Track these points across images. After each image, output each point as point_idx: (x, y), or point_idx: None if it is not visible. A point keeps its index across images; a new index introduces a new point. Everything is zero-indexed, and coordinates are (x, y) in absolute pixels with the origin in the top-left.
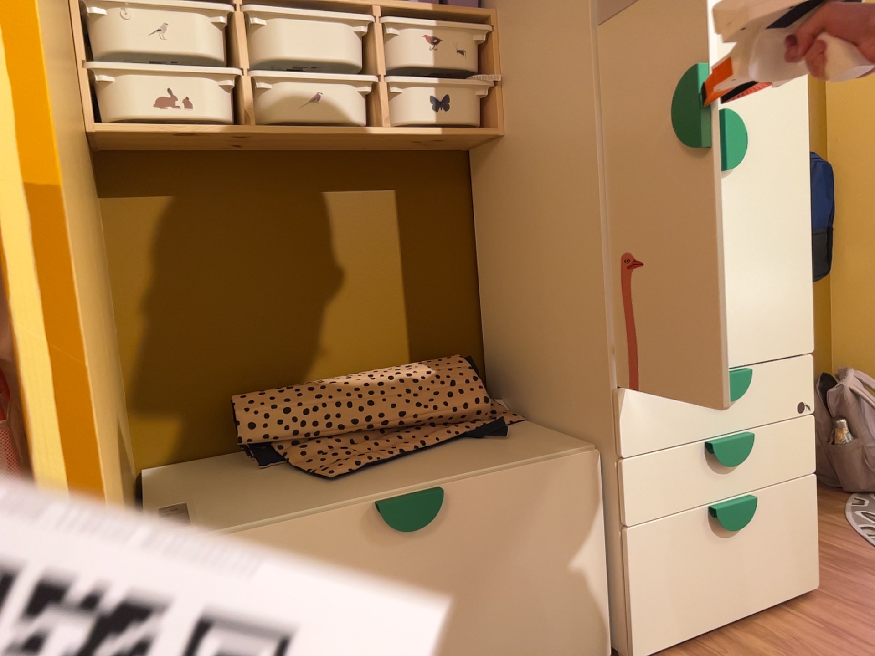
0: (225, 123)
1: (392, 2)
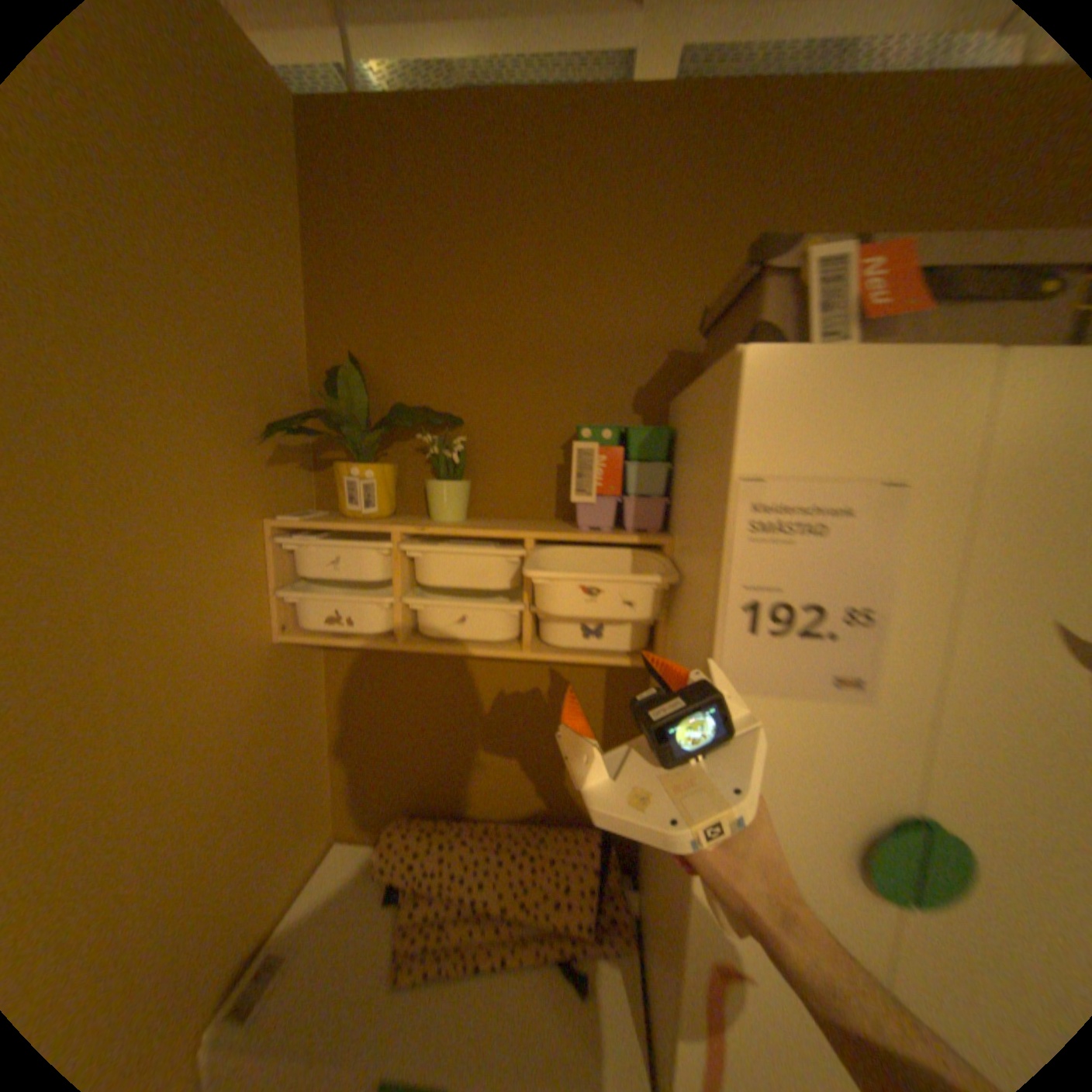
0: (381, 636)
1: (548, 533)
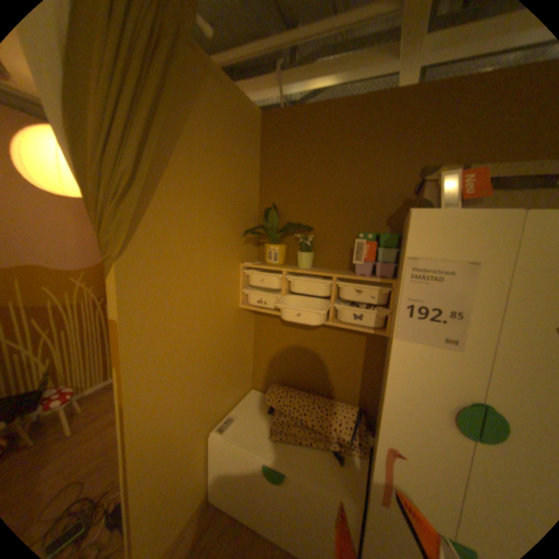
0: (275, 309)
1: (342, 275)
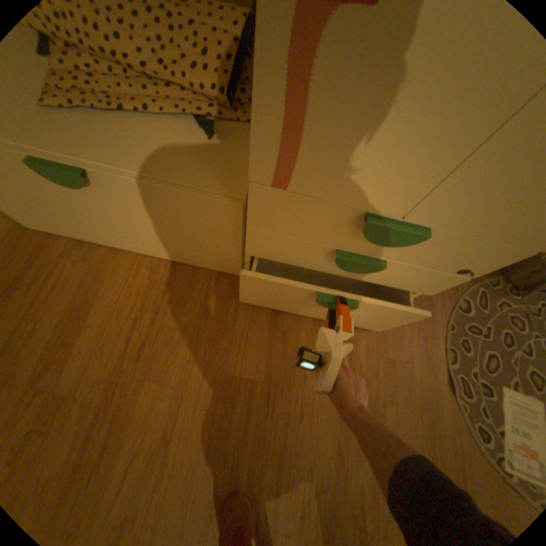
0: None
1: None
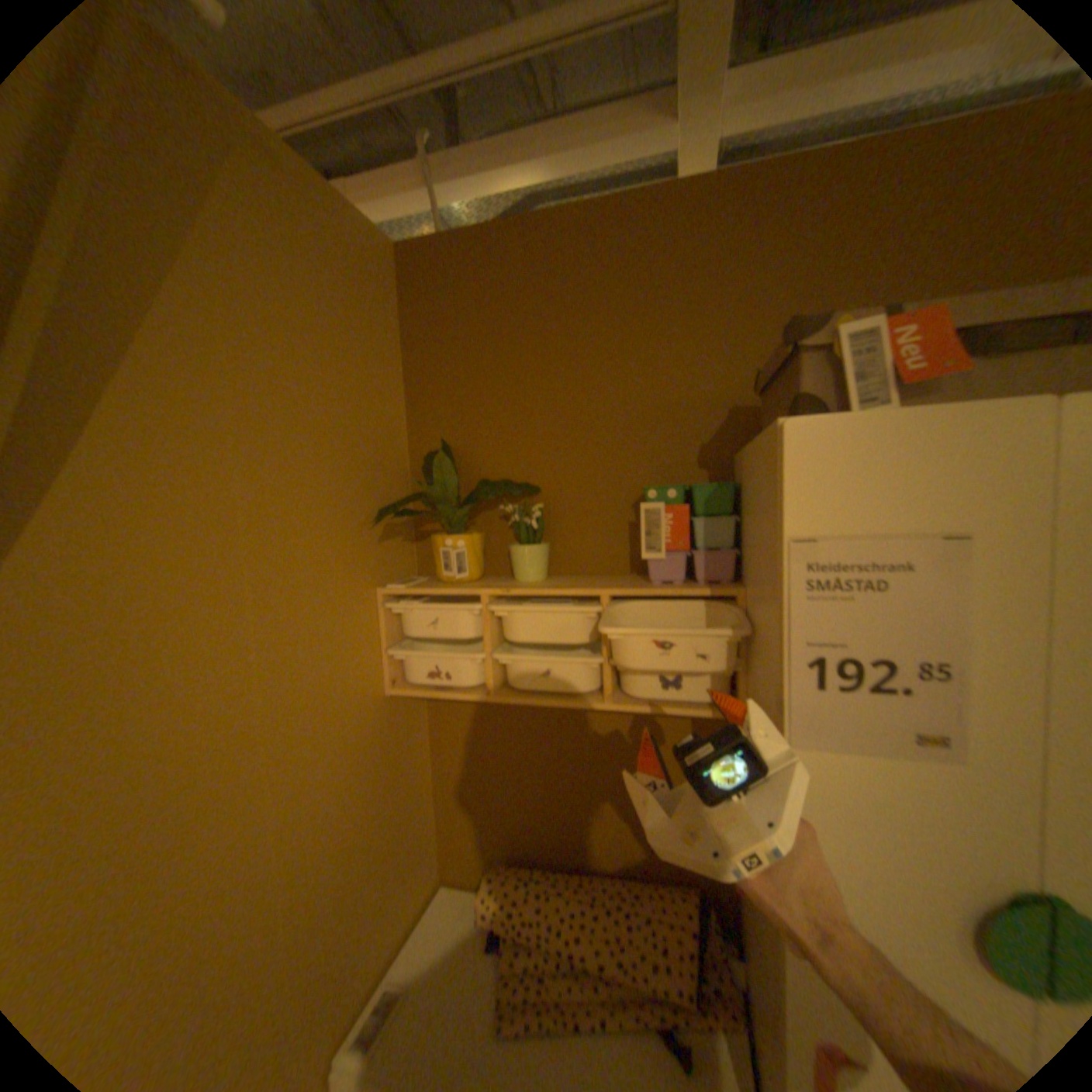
0: (475, 687)
1: (621, 588)
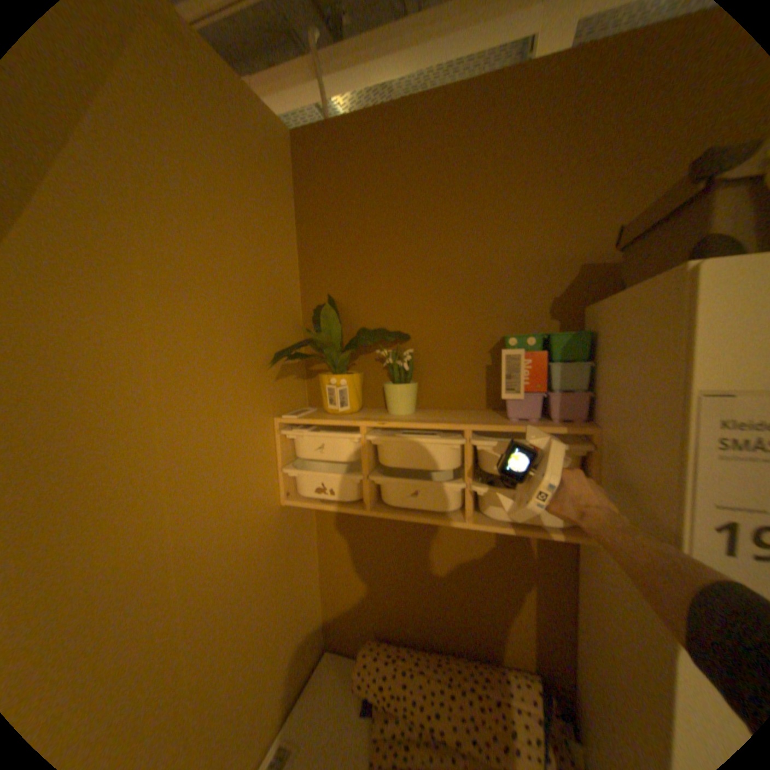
0: (354, 503)
1: (484, 424)
